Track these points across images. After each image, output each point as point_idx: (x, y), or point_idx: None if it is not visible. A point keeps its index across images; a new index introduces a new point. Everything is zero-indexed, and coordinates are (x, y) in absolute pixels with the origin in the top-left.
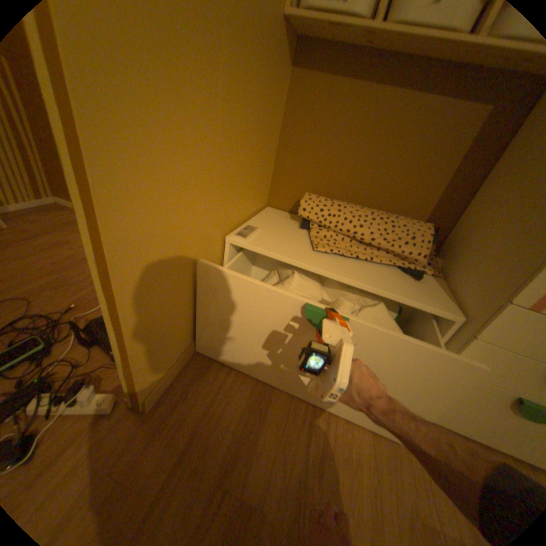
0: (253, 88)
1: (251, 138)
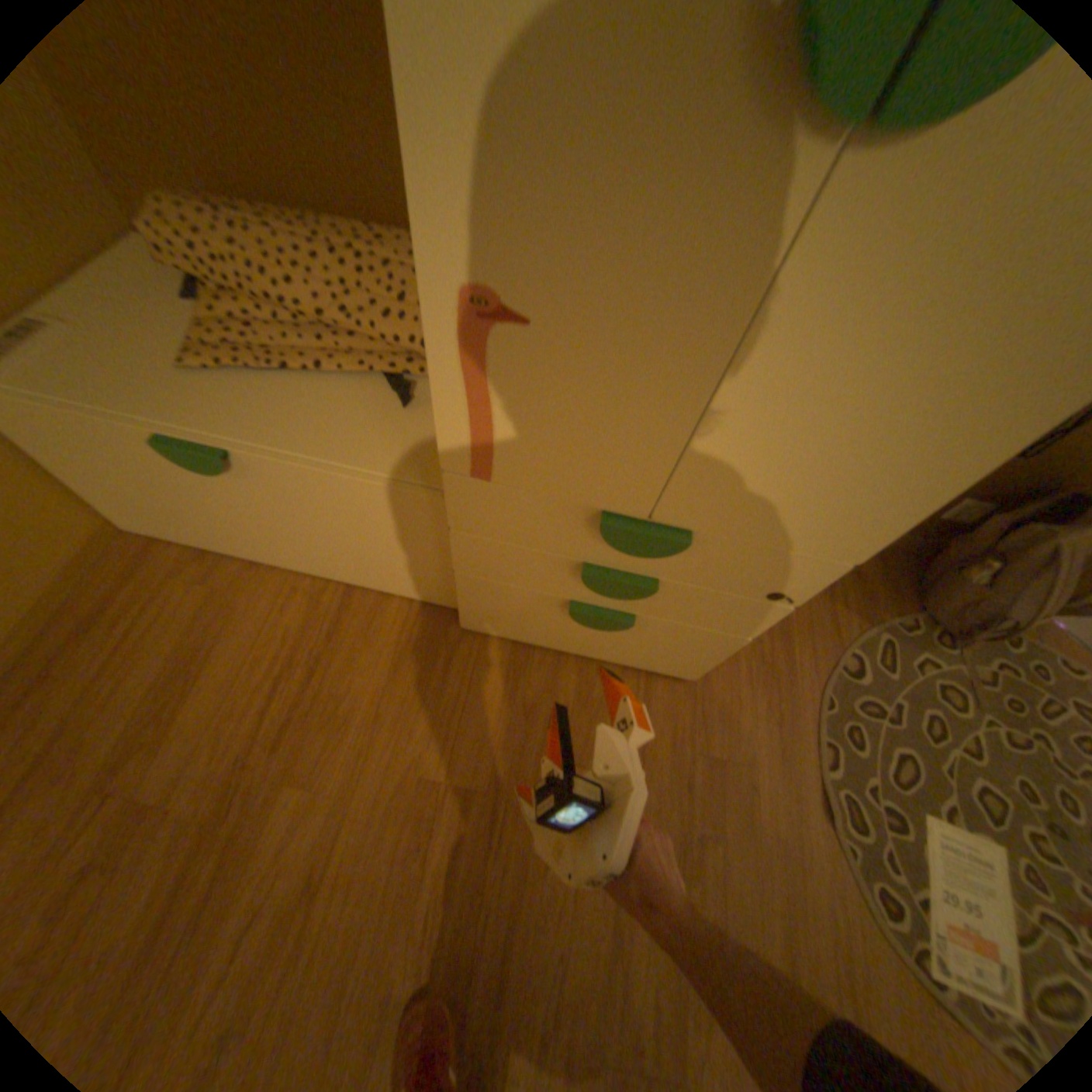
0: None
1: None
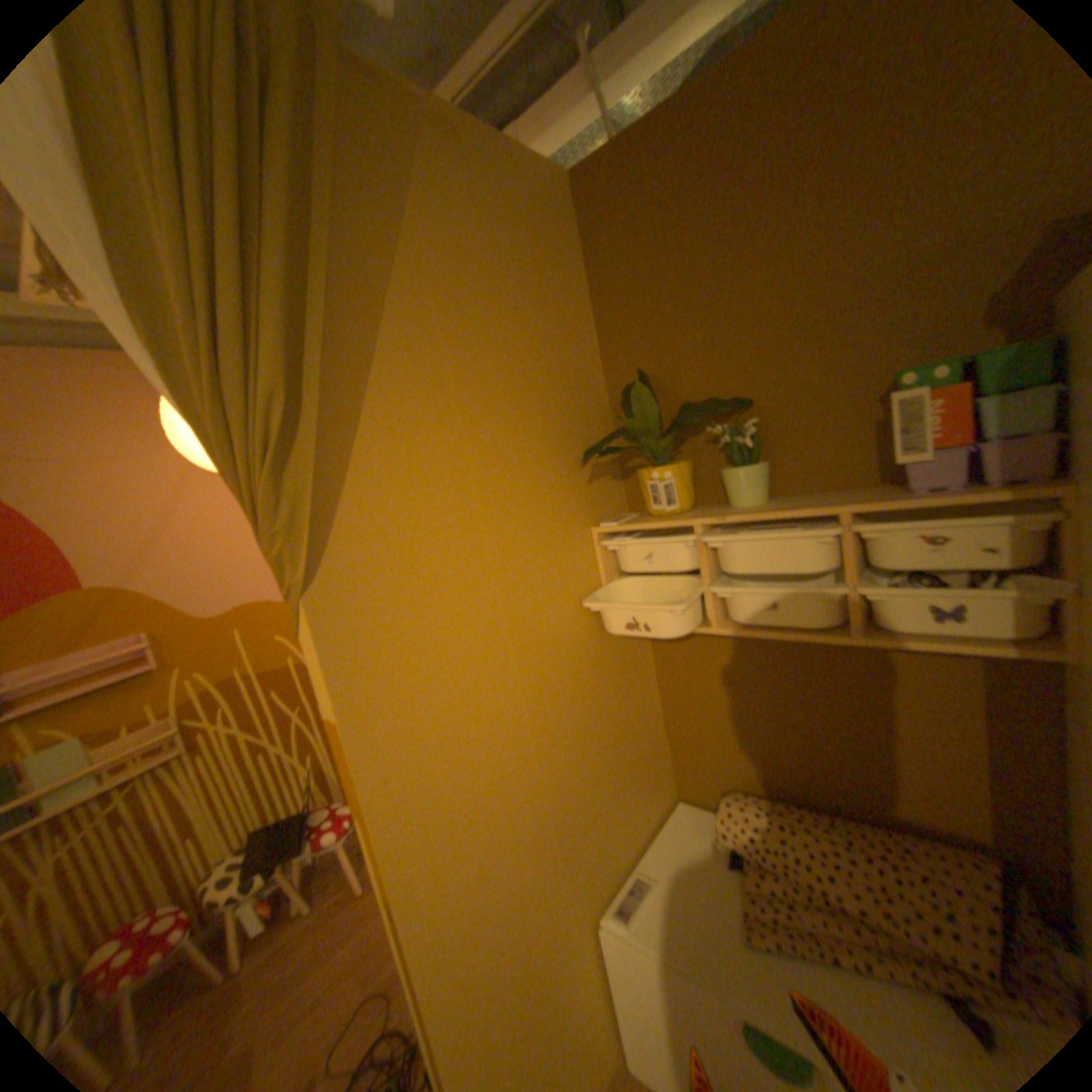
0: (589, 729)
1: (606, 770)
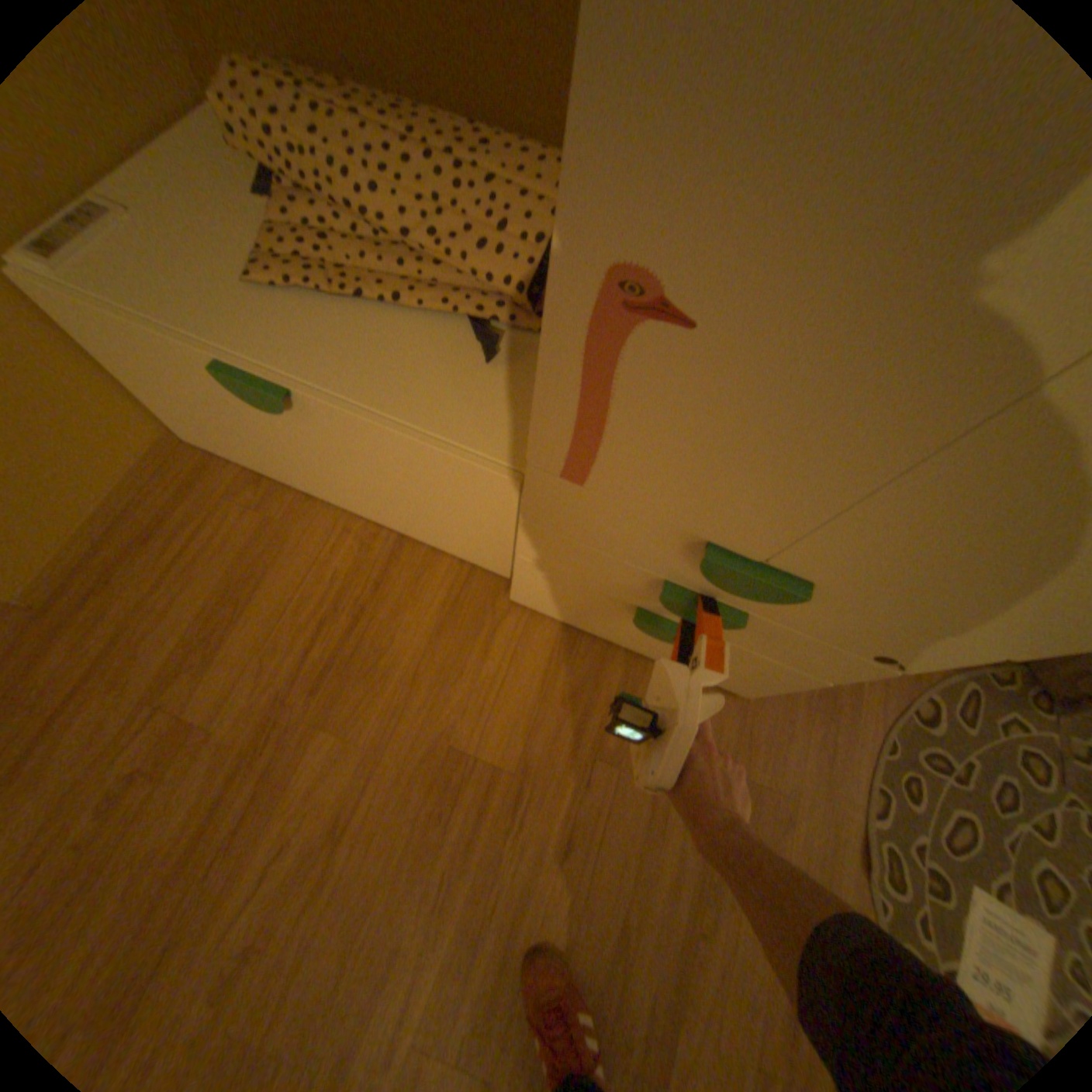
0: None
1: None
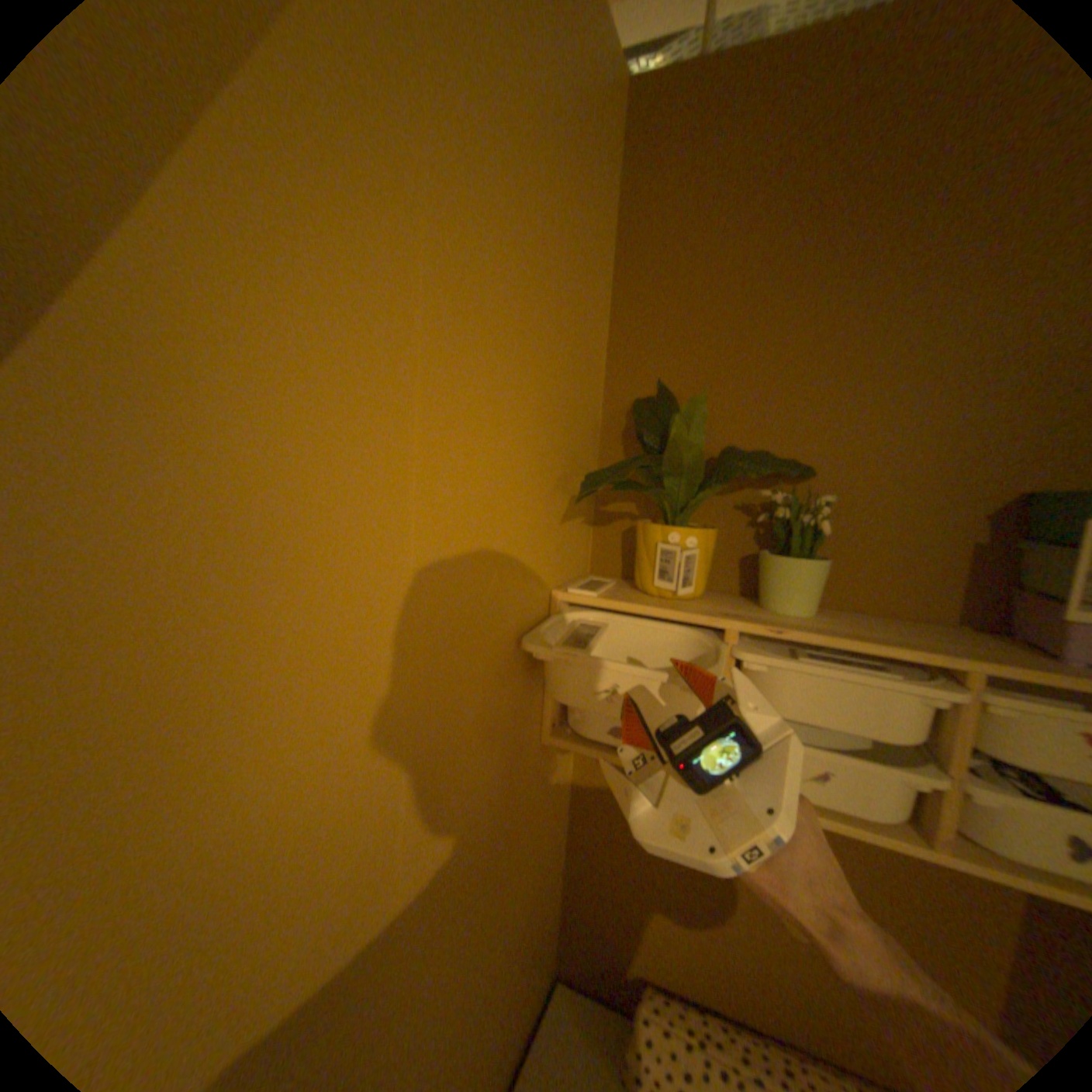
0: (486, 923)
1: (492, 983)
